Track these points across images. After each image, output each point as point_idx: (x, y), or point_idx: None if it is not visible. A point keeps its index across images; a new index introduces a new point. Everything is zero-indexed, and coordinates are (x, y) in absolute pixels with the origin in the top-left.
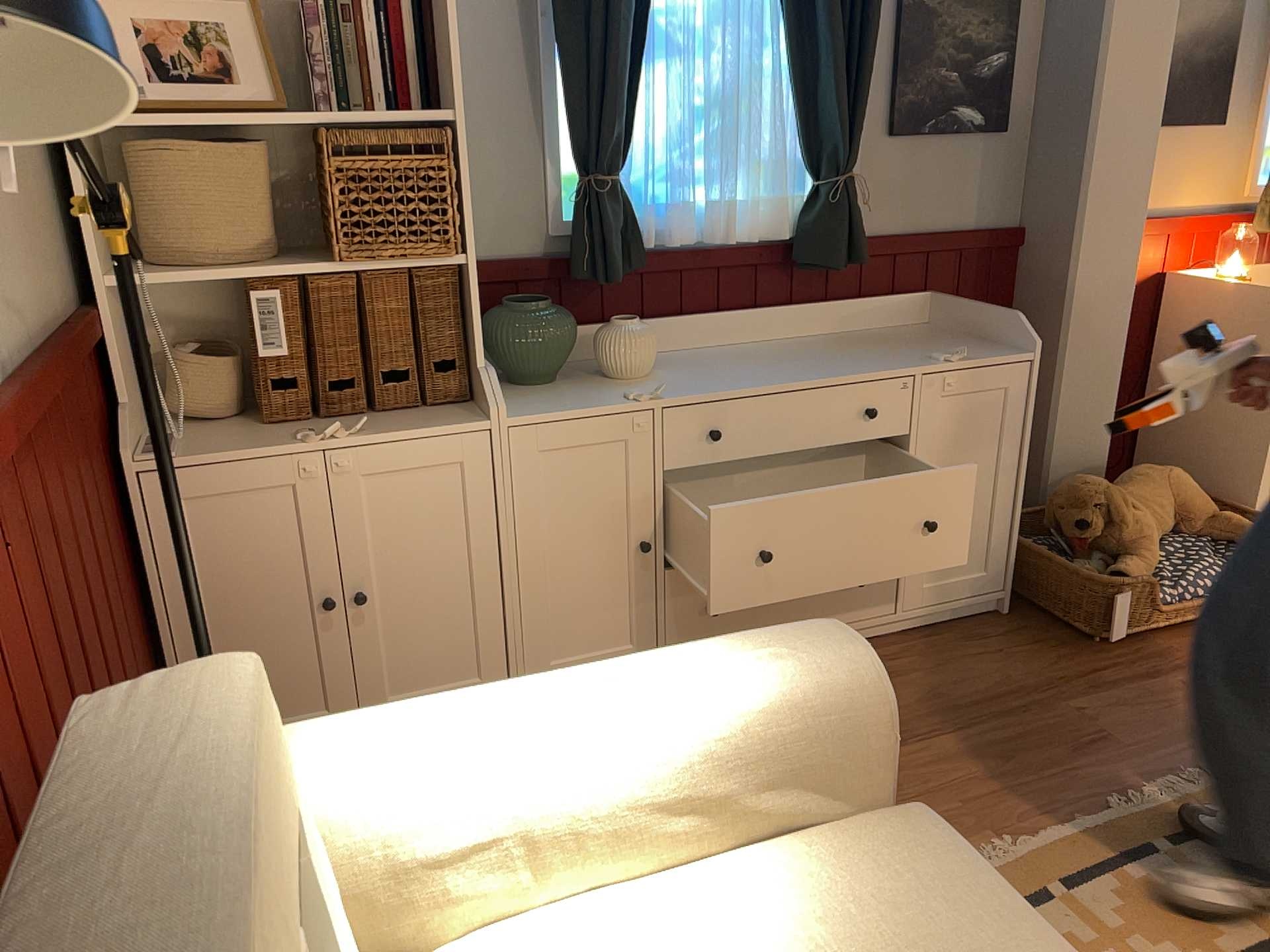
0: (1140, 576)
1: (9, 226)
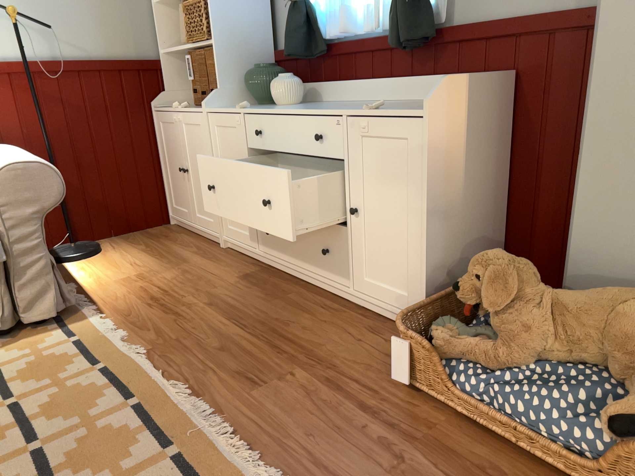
0: (485, 360)
1: (95, 30)
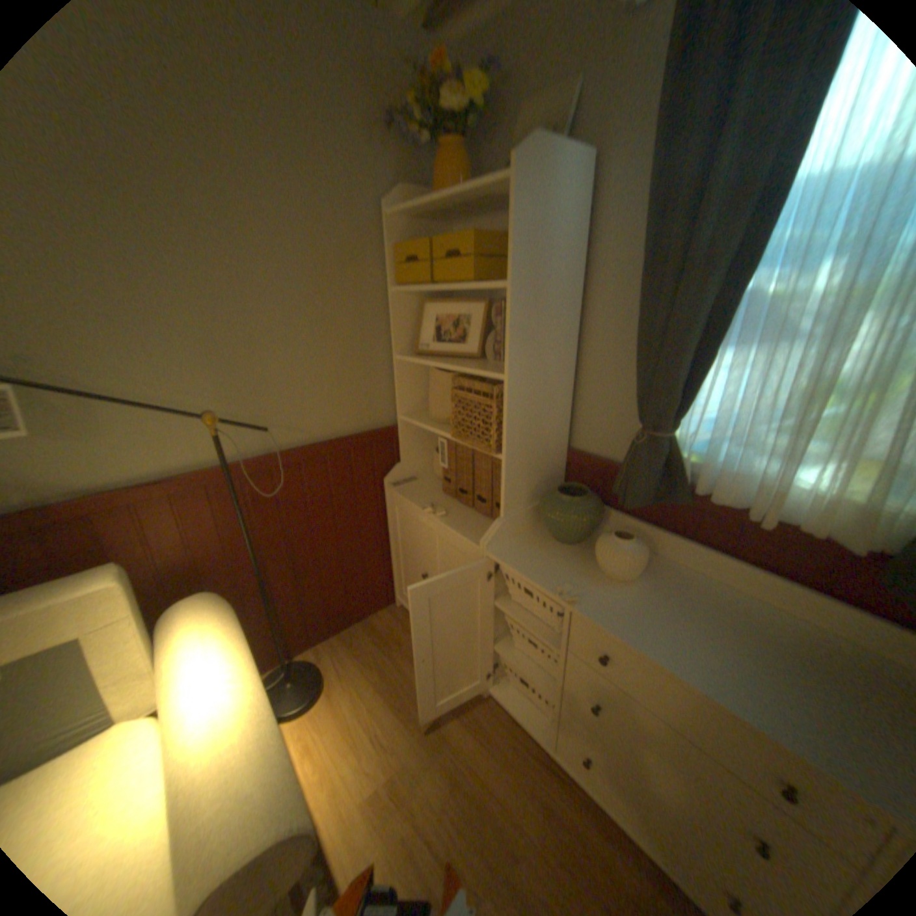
0: None
1: (319, 399)
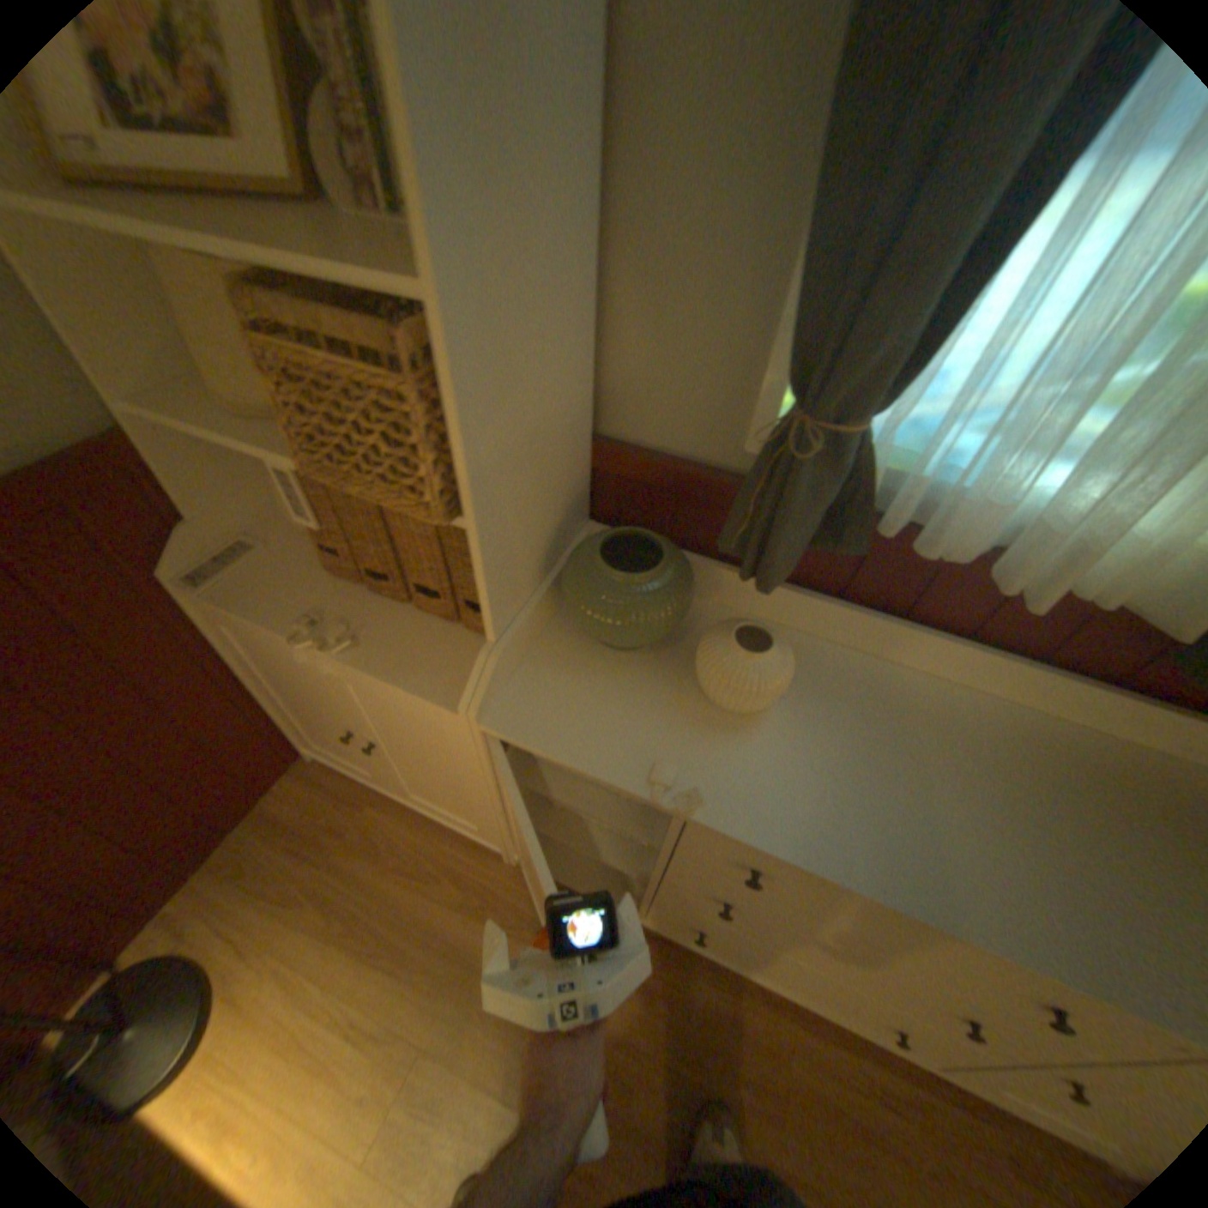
0: None
1: None
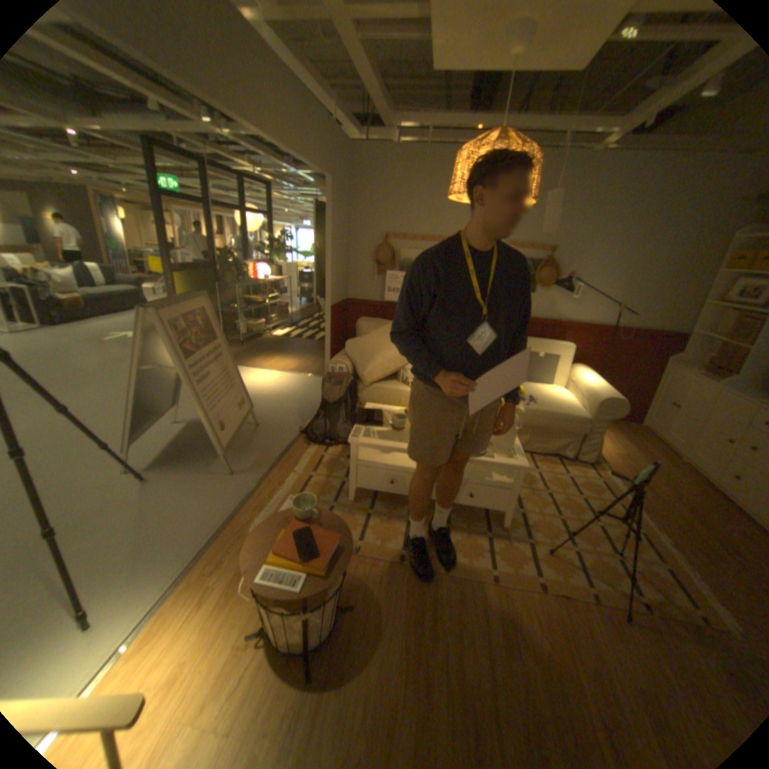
0: None
1: (657, 312)
